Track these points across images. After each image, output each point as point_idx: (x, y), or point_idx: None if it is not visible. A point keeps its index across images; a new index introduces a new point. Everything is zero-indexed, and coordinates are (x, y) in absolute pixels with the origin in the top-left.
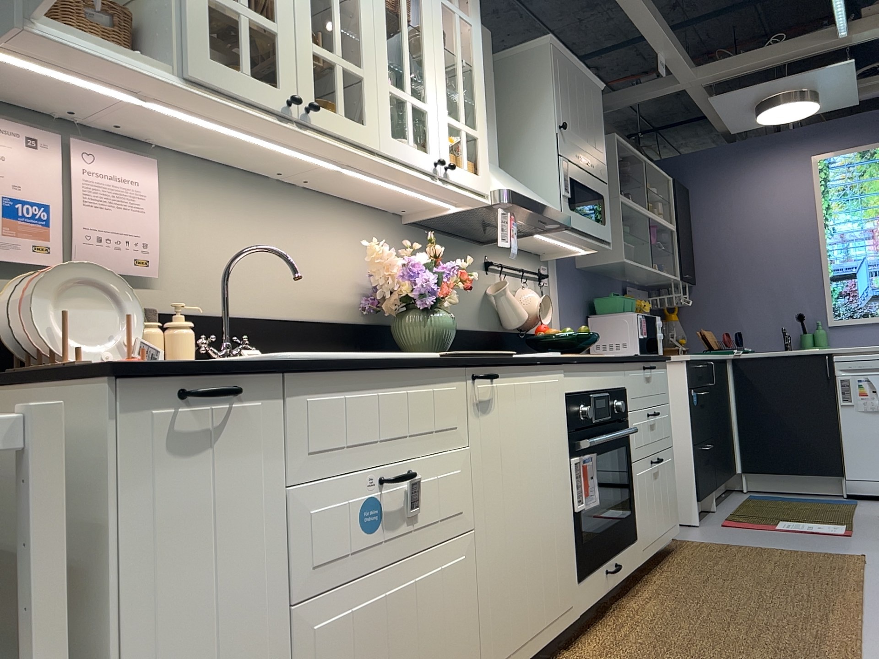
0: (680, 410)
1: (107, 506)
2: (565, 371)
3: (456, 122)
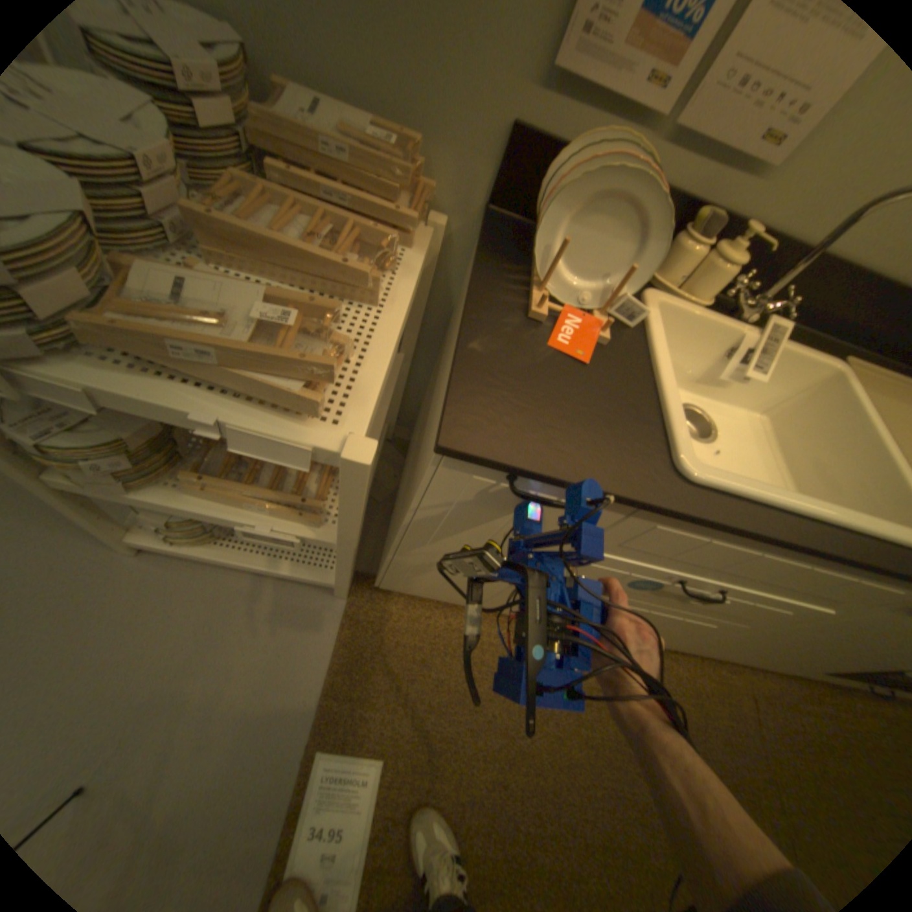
0: None
1: (420, 502)
2: None
3: None
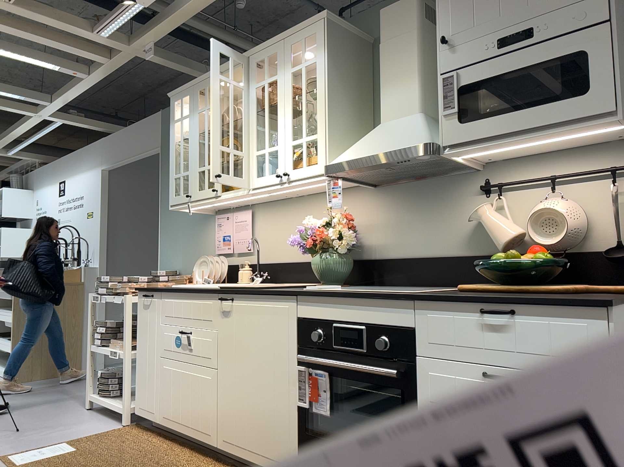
0: None
1: (137, 316)
2: (297, 301)
3: (297, 140)
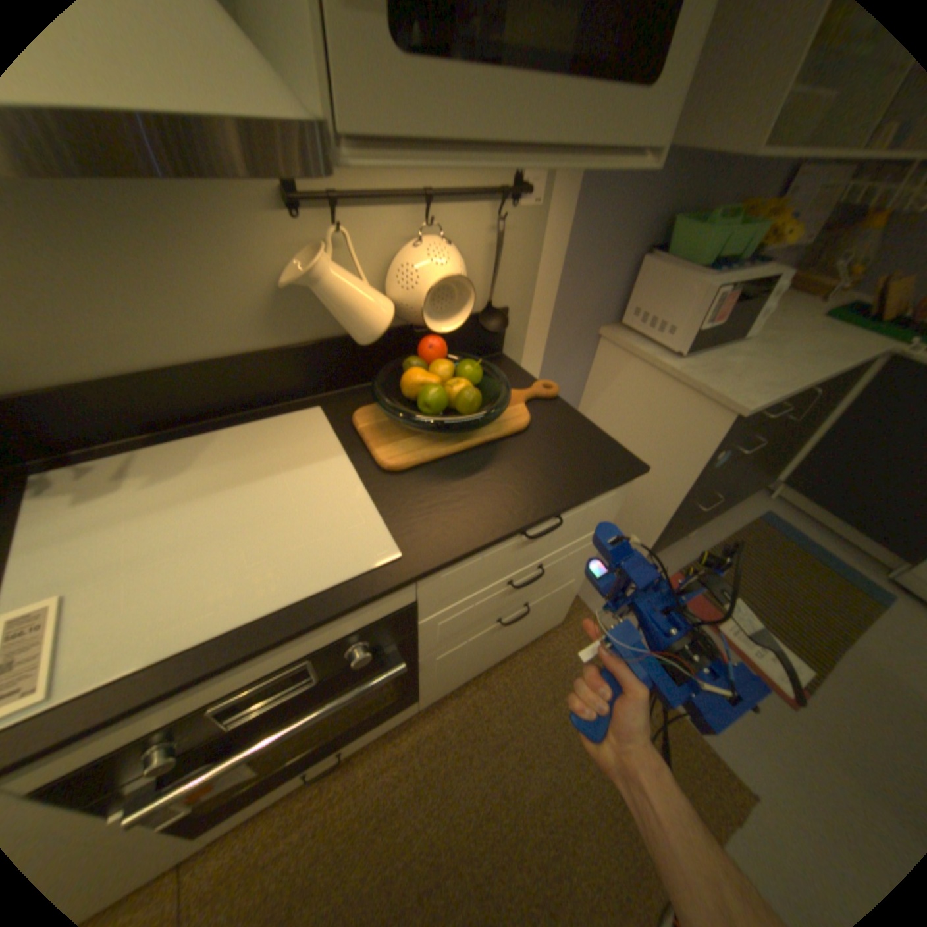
0: (686, 465)
1: None
2: None
3: None
